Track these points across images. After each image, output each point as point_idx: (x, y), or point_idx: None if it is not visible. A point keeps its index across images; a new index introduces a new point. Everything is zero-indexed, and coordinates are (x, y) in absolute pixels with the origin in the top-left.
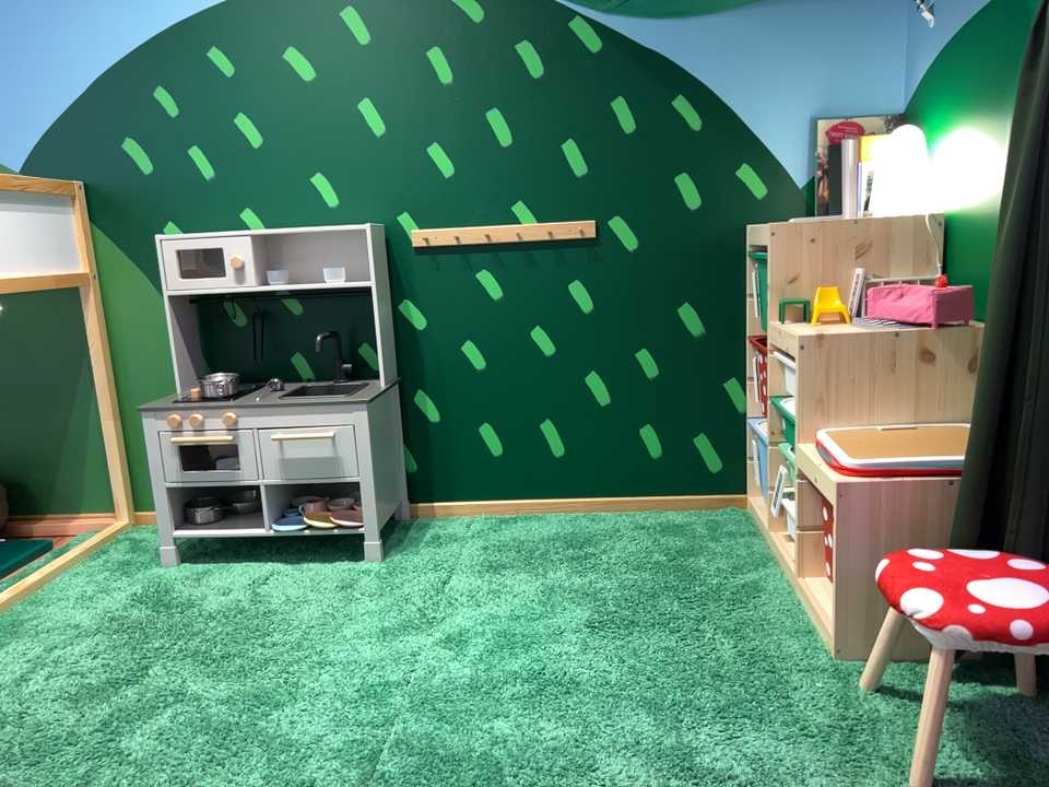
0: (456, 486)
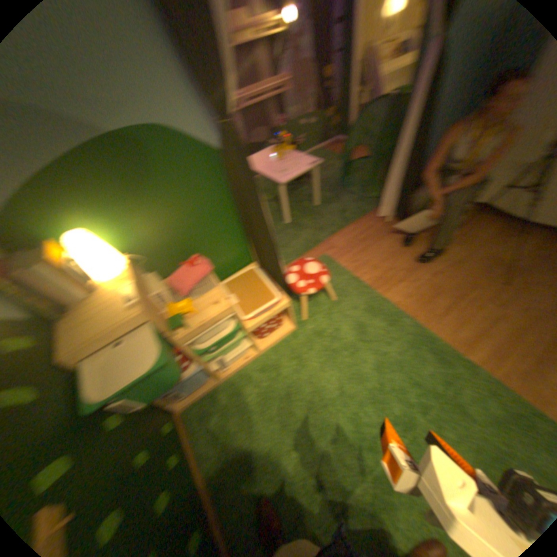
0: None
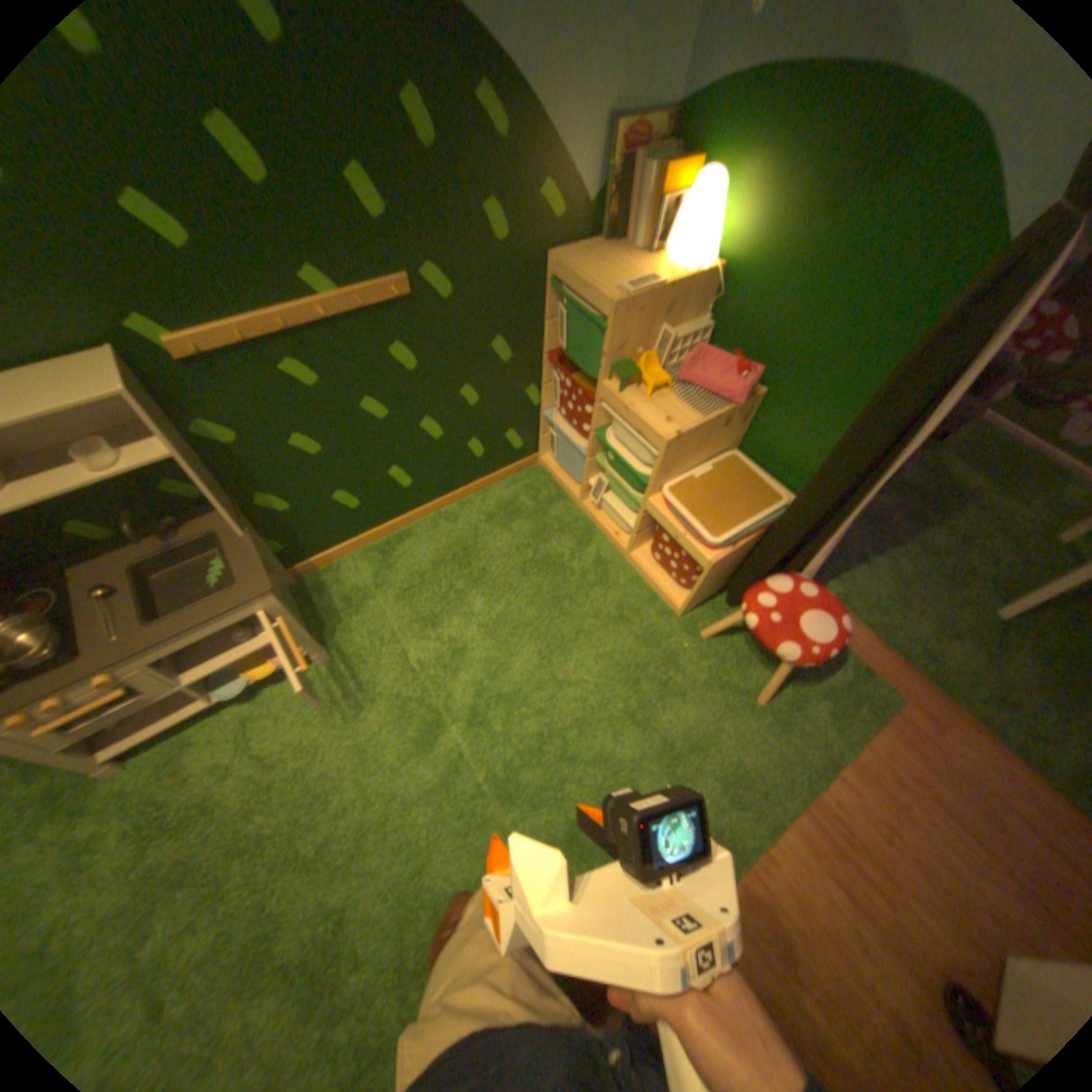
0: (327, 541)
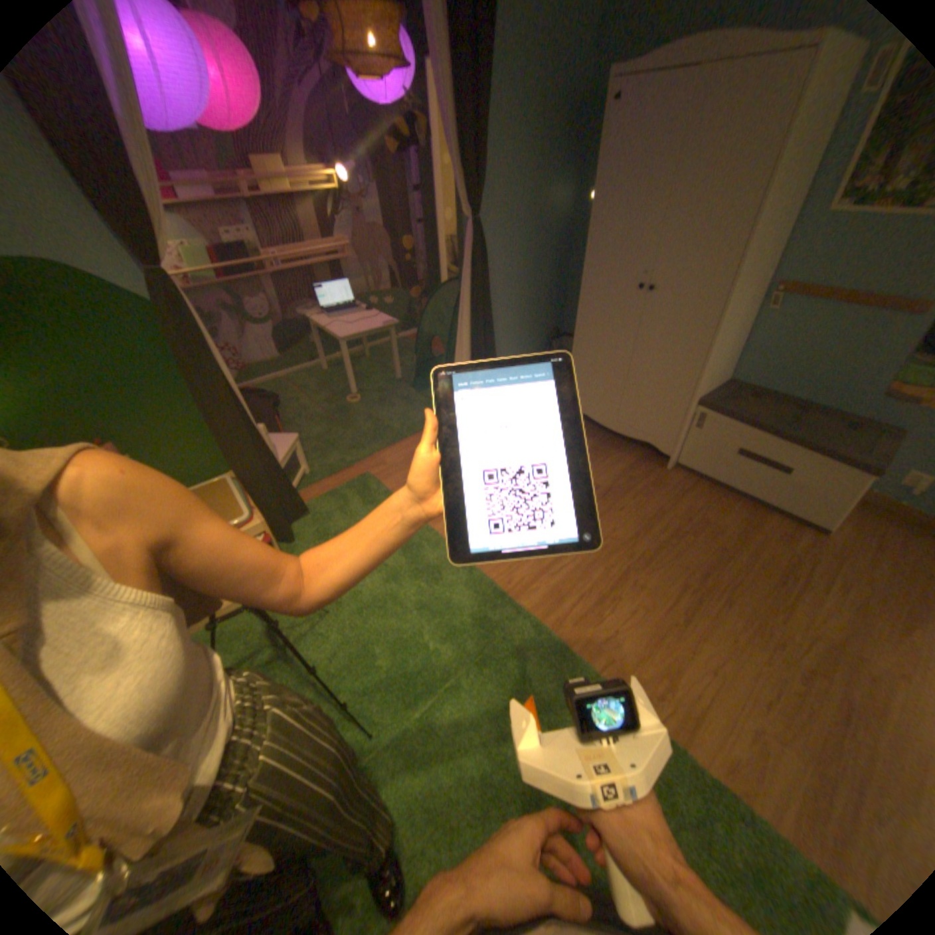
0: None
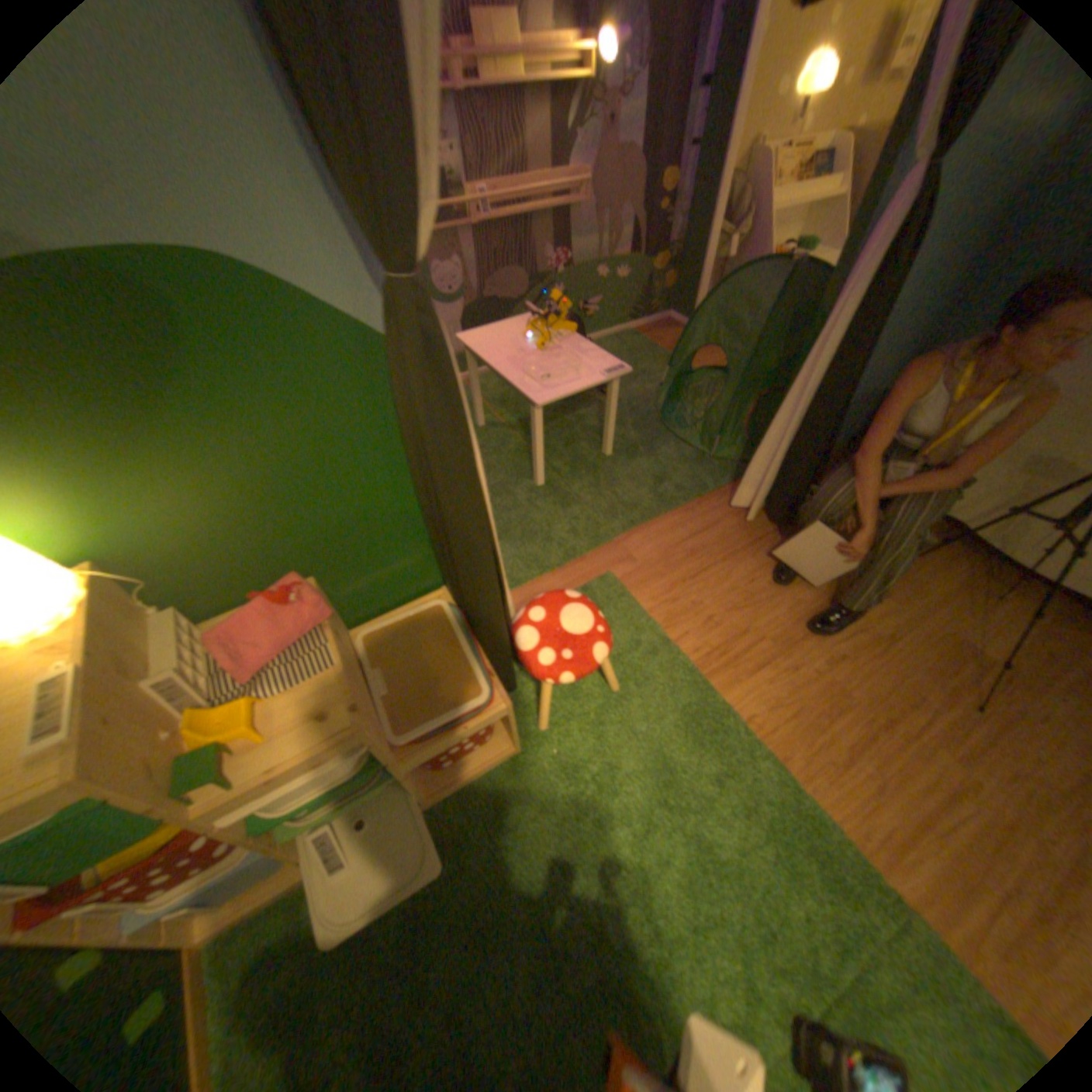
0: None
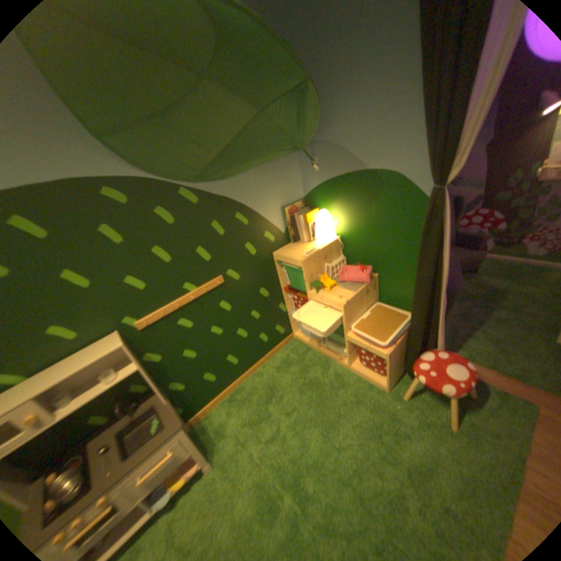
0: (203, 402)
